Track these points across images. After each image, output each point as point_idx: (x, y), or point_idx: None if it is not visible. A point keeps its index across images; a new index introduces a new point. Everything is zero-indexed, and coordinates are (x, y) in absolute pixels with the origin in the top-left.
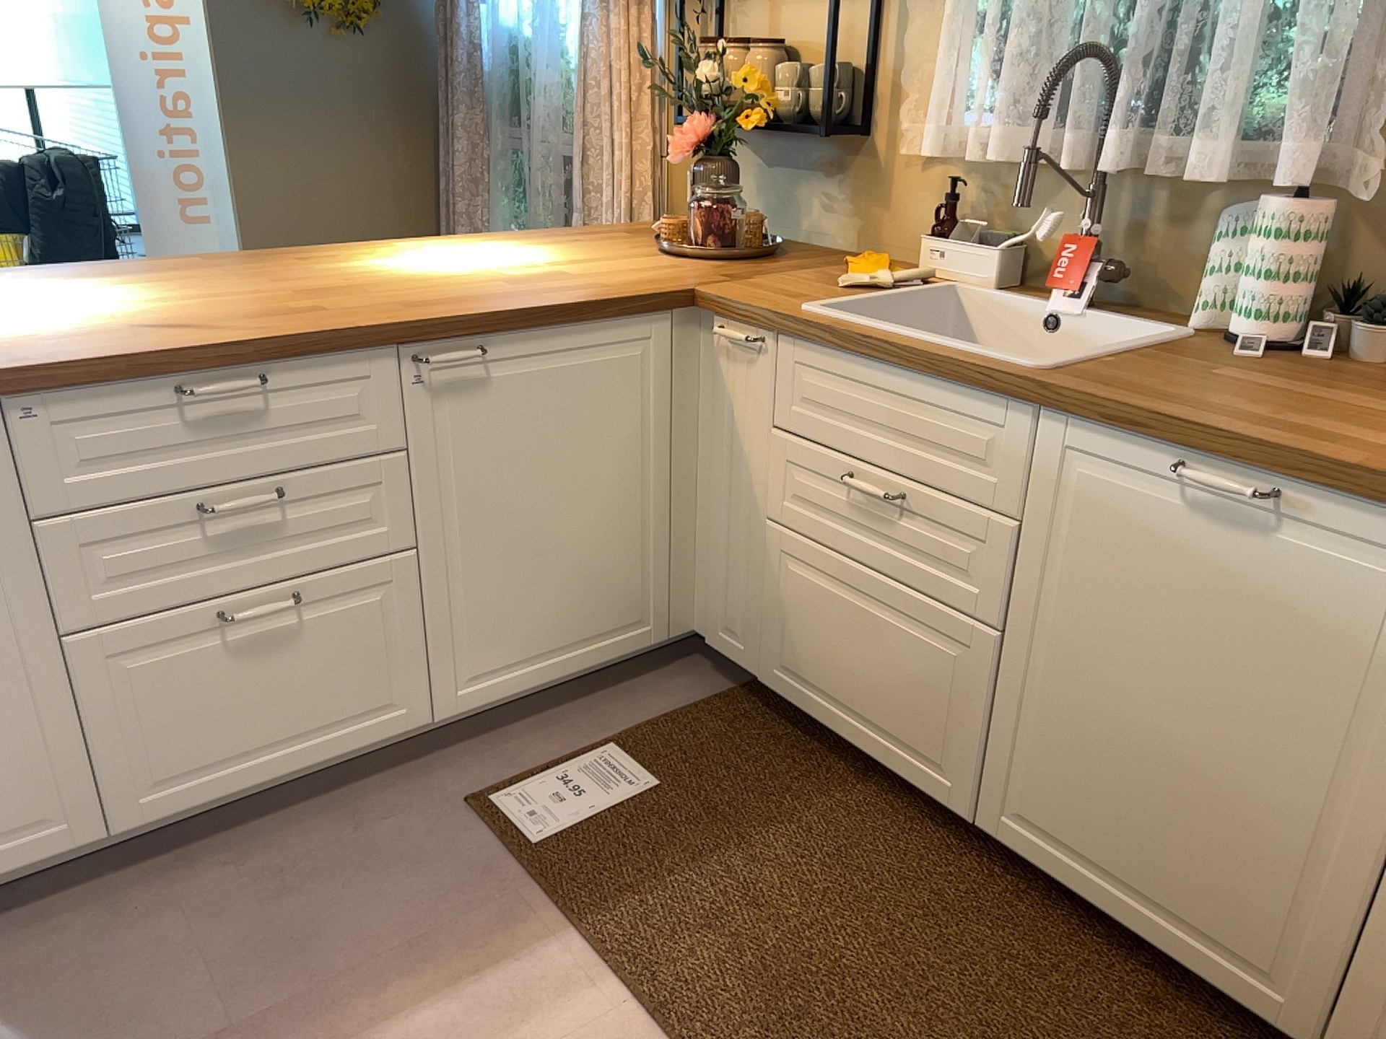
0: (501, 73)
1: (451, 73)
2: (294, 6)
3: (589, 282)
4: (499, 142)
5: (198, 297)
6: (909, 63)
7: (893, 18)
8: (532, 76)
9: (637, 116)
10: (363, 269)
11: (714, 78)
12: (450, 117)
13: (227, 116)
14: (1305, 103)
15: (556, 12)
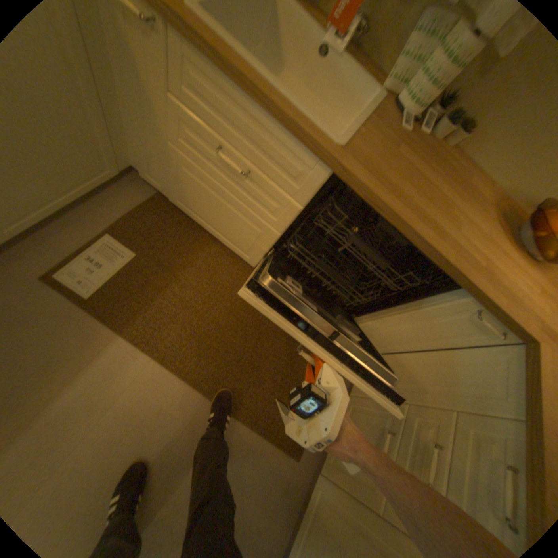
0: None
1: None
2: None
3: None
4: None
5: None
6: None
7: None
8: None
9: None
10: None
11: None
12: None
13: None
14: None
15: None
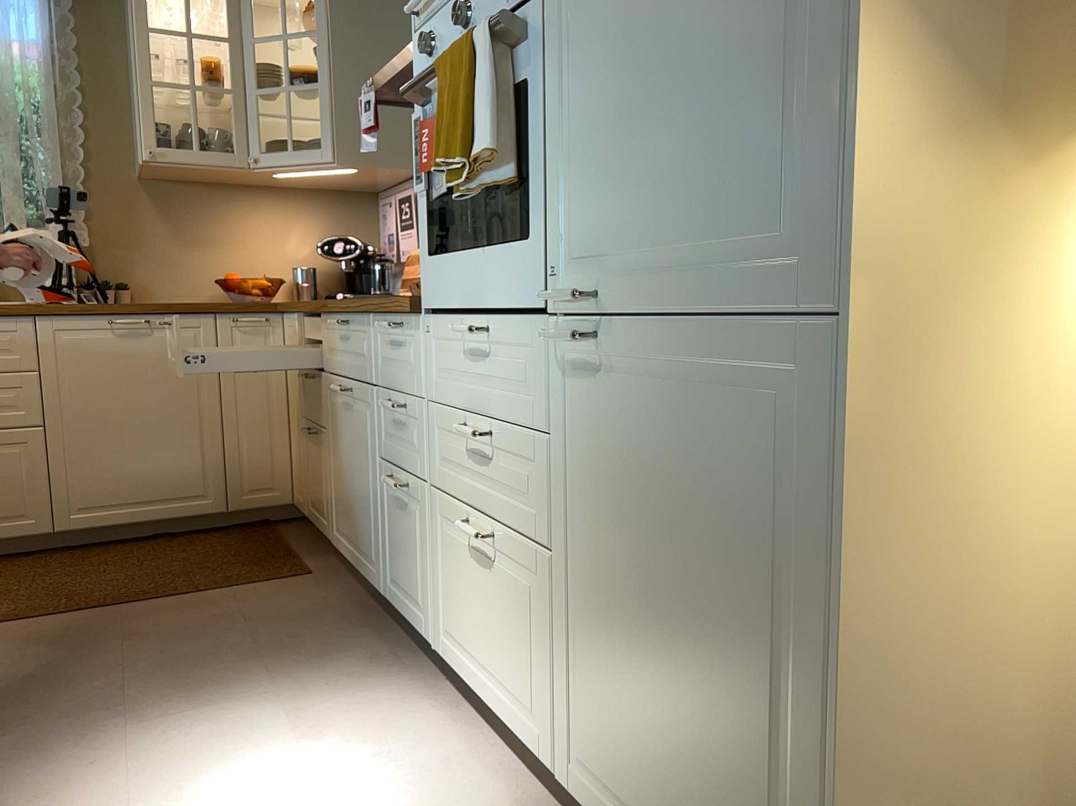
0: None
1: None
2: None
3: None
4: None
5: None
6: None
7: None
8: None
9: None
10: None
11: None
12: None
13: None
14: (42, 211)
15: None
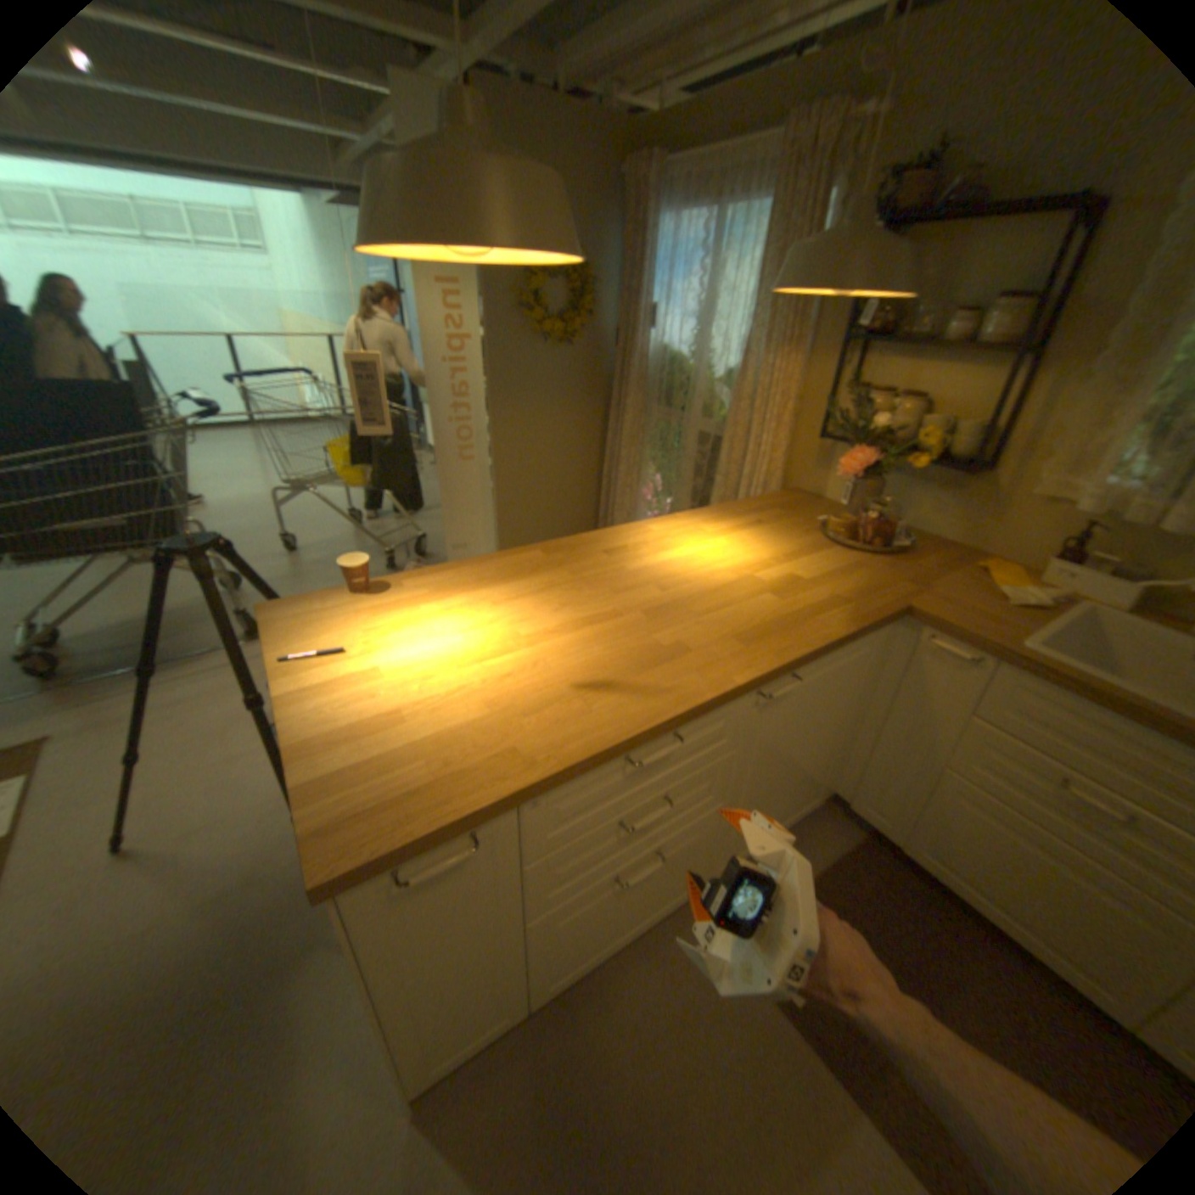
0: (658, 373)
1: (621, 369)
2: (534, 328)
3: (829, 592)
4: (653, 417)
5: (579, 621)
6: (1067, 430)
7: (1046, 389)
8: (682, 378)
9: (779, 422)
10: (656, 568)
11: (888, 423)
12: (617, 396)
13: (488, 398)
14: None
15: (711, 341)
